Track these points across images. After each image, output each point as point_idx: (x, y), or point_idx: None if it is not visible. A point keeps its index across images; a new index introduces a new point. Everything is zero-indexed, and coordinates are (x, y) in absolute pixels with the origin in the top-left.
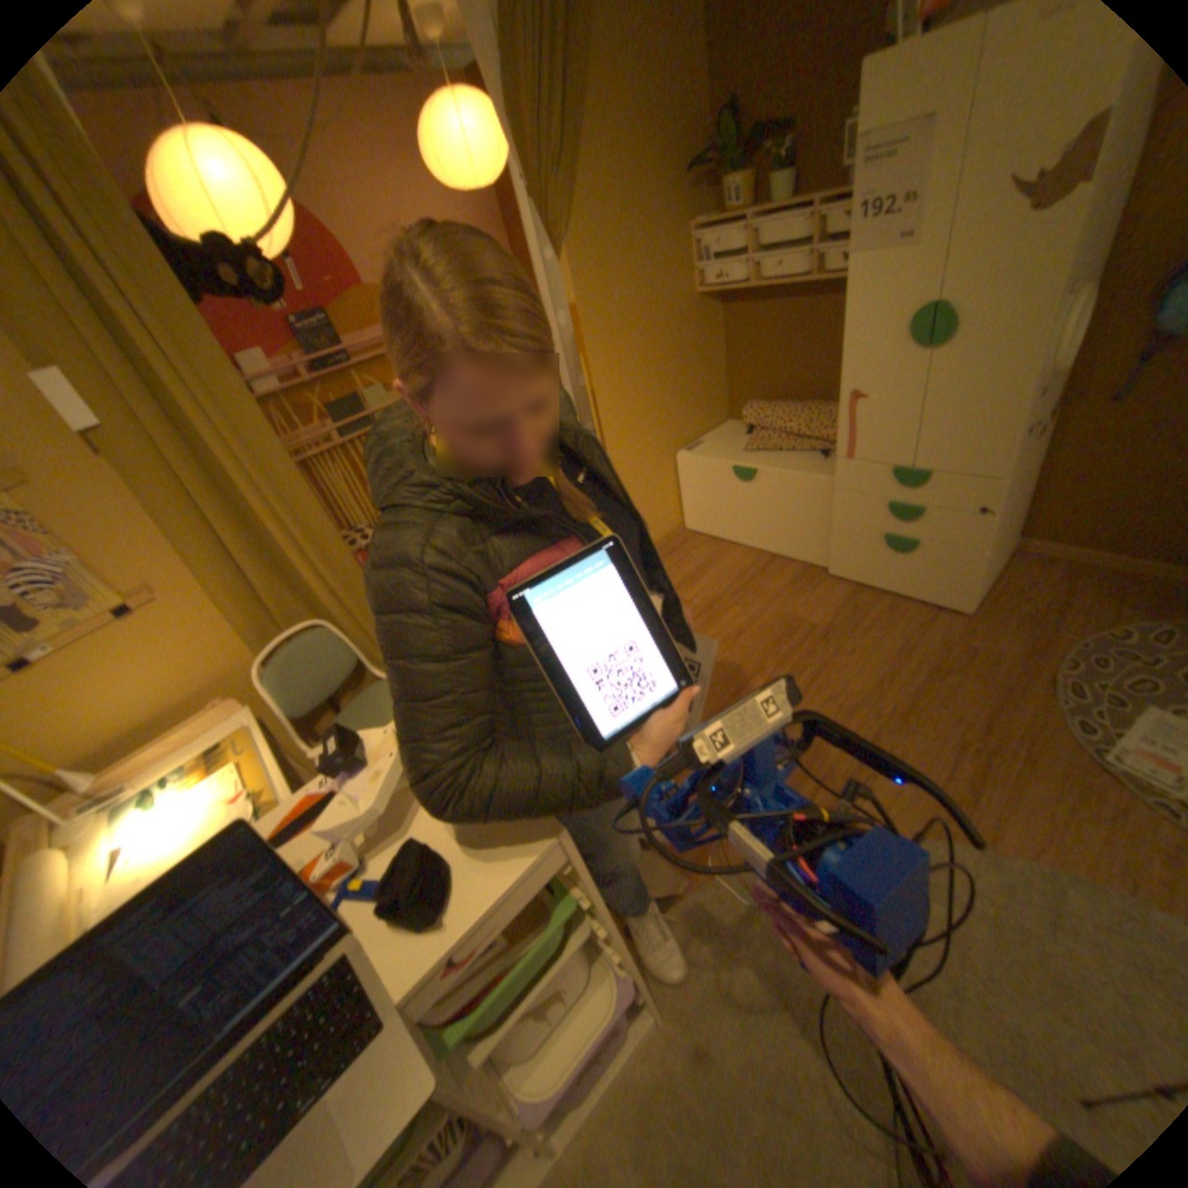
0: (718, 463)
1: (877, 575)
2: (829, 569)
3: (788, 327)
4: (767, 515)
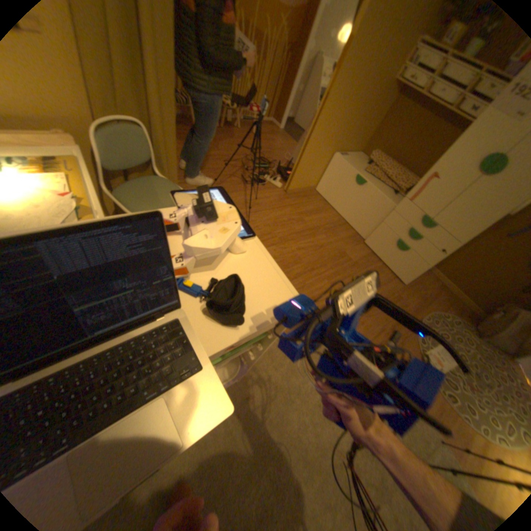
0: (352, 169)
1: (383, 253)
2: (366, 240)
3: (419, 125)
4: (356, 204)
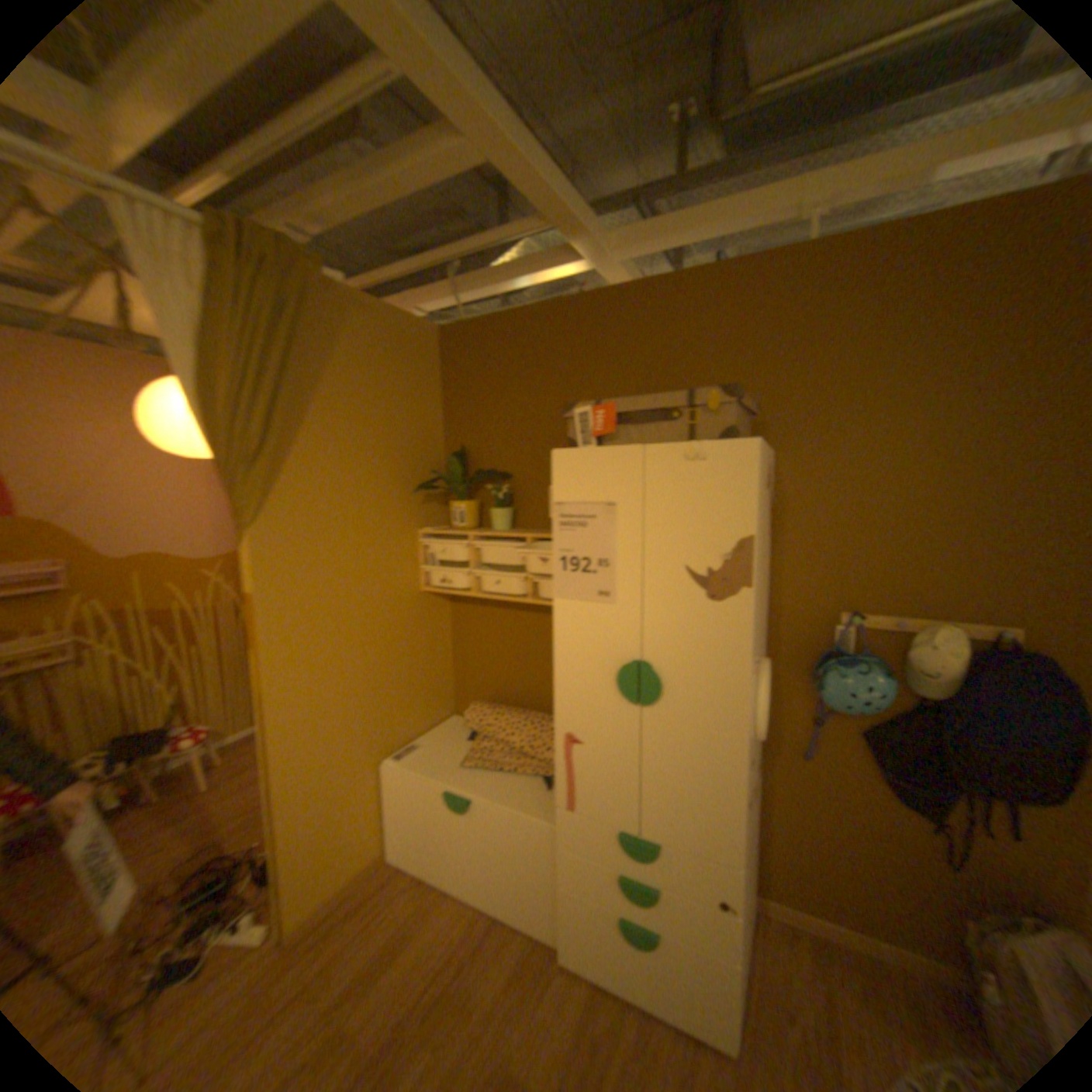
0: (429, 786)
1: (619, 979)
2: (559, 960)
3: (513, 636)
4: (485, 864)
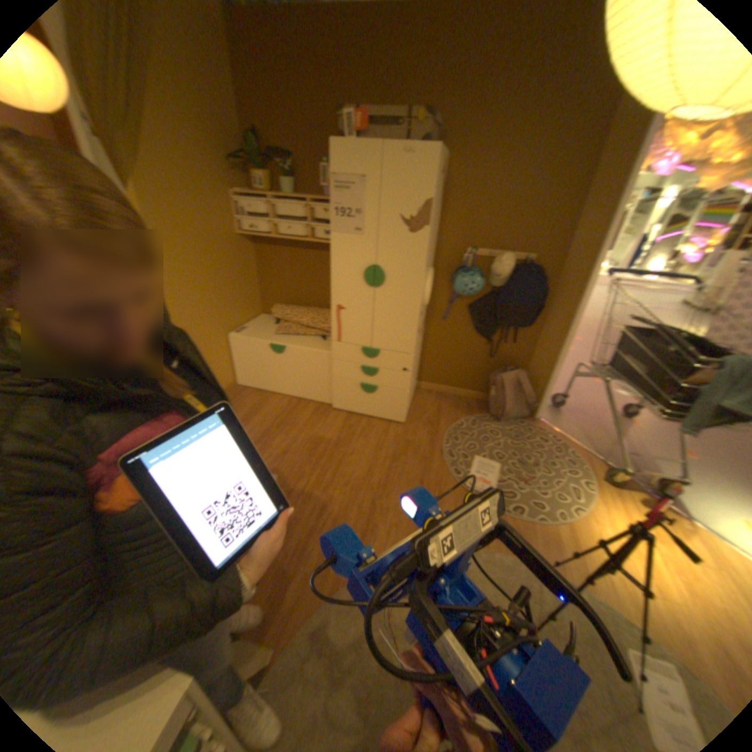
0: (260, 342)
1: (359, 407)
2: (333, 405)
3: (297, 265)
4: (294, 375)
